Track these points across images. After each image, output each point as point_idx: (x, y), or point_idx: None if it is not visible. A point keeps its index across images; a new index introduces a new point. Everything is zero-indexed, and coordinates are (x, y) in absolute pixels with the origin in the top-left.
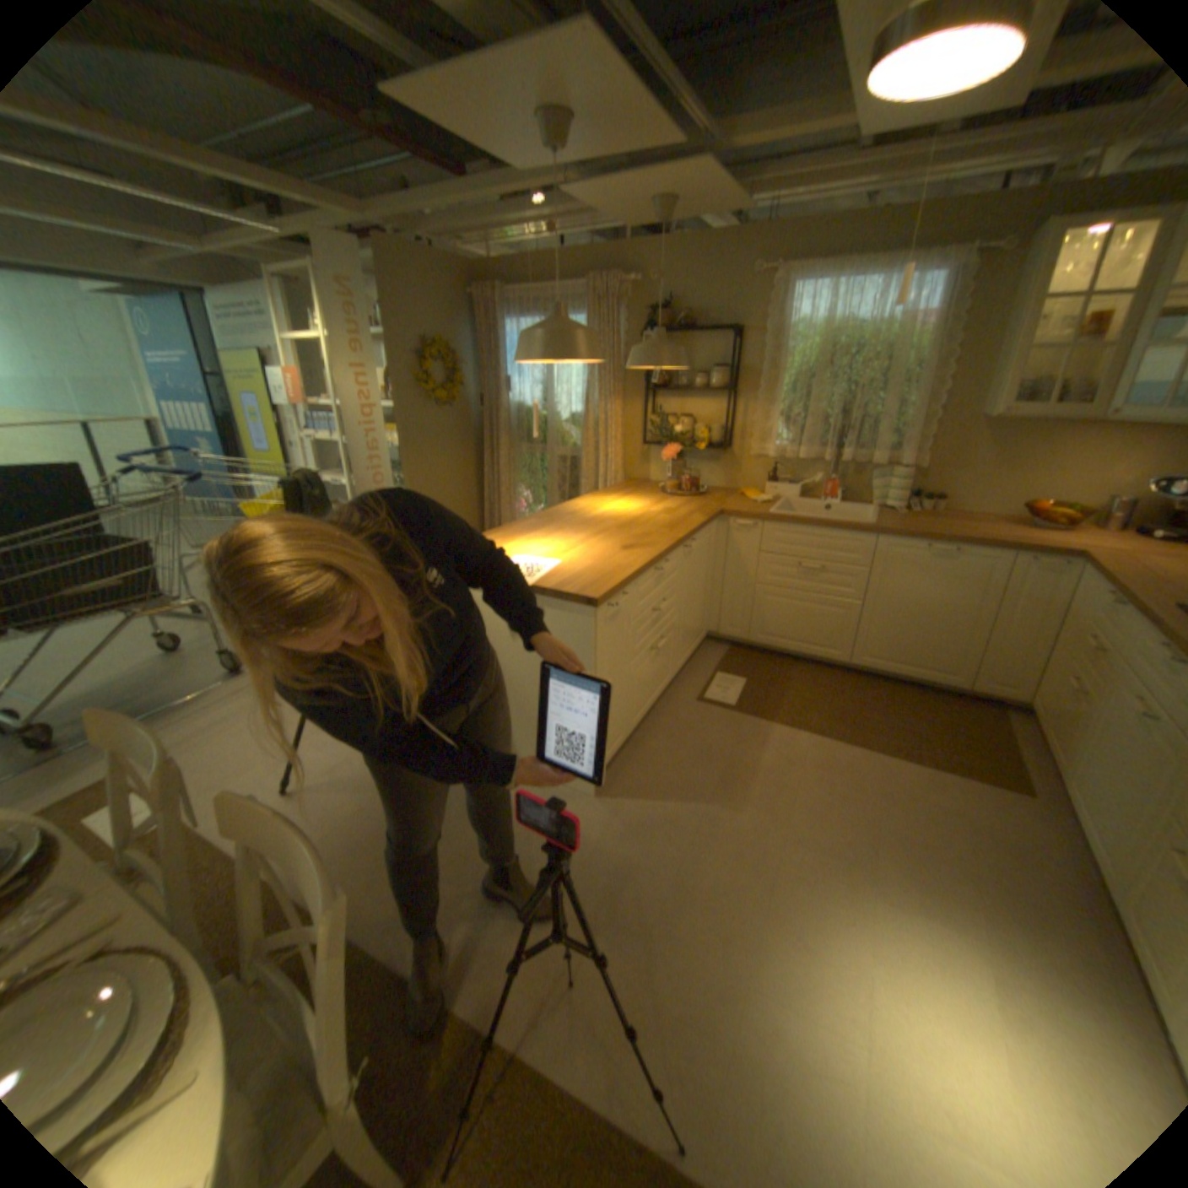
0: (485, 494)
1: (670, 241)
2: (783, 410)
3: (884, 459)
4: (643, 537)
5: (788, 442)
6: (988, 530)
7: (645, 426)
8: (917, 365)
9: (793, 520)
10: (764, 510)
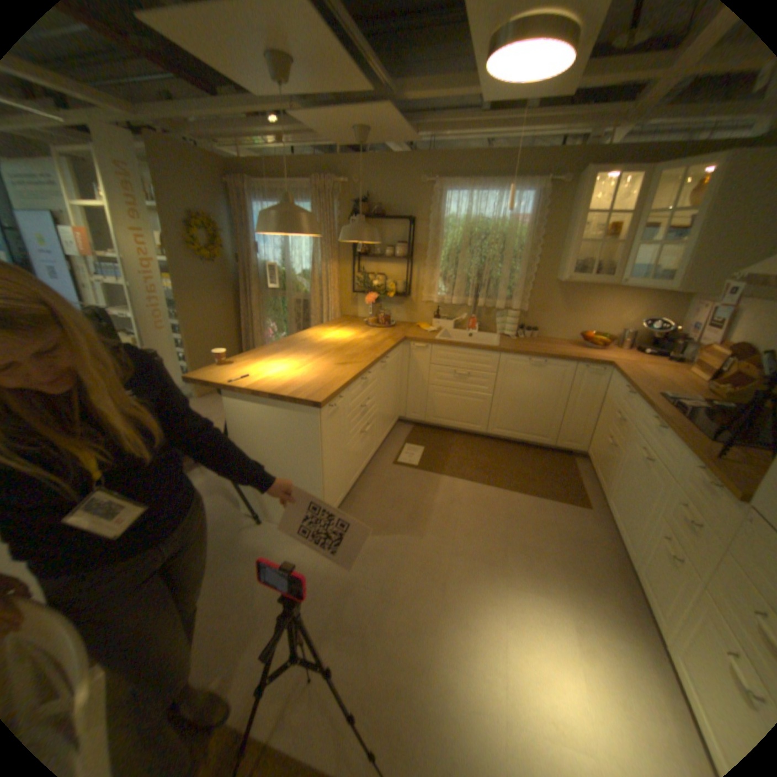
0: (243, 324)
1: (367, 157)
2: (442, 273)
3: (503, 305)
4: (354, 356)
5: (446, 293)
6: (561, 349)
7: (354, 280)
8: (520, 248)
9: (450, 344)
10: (432, 337)
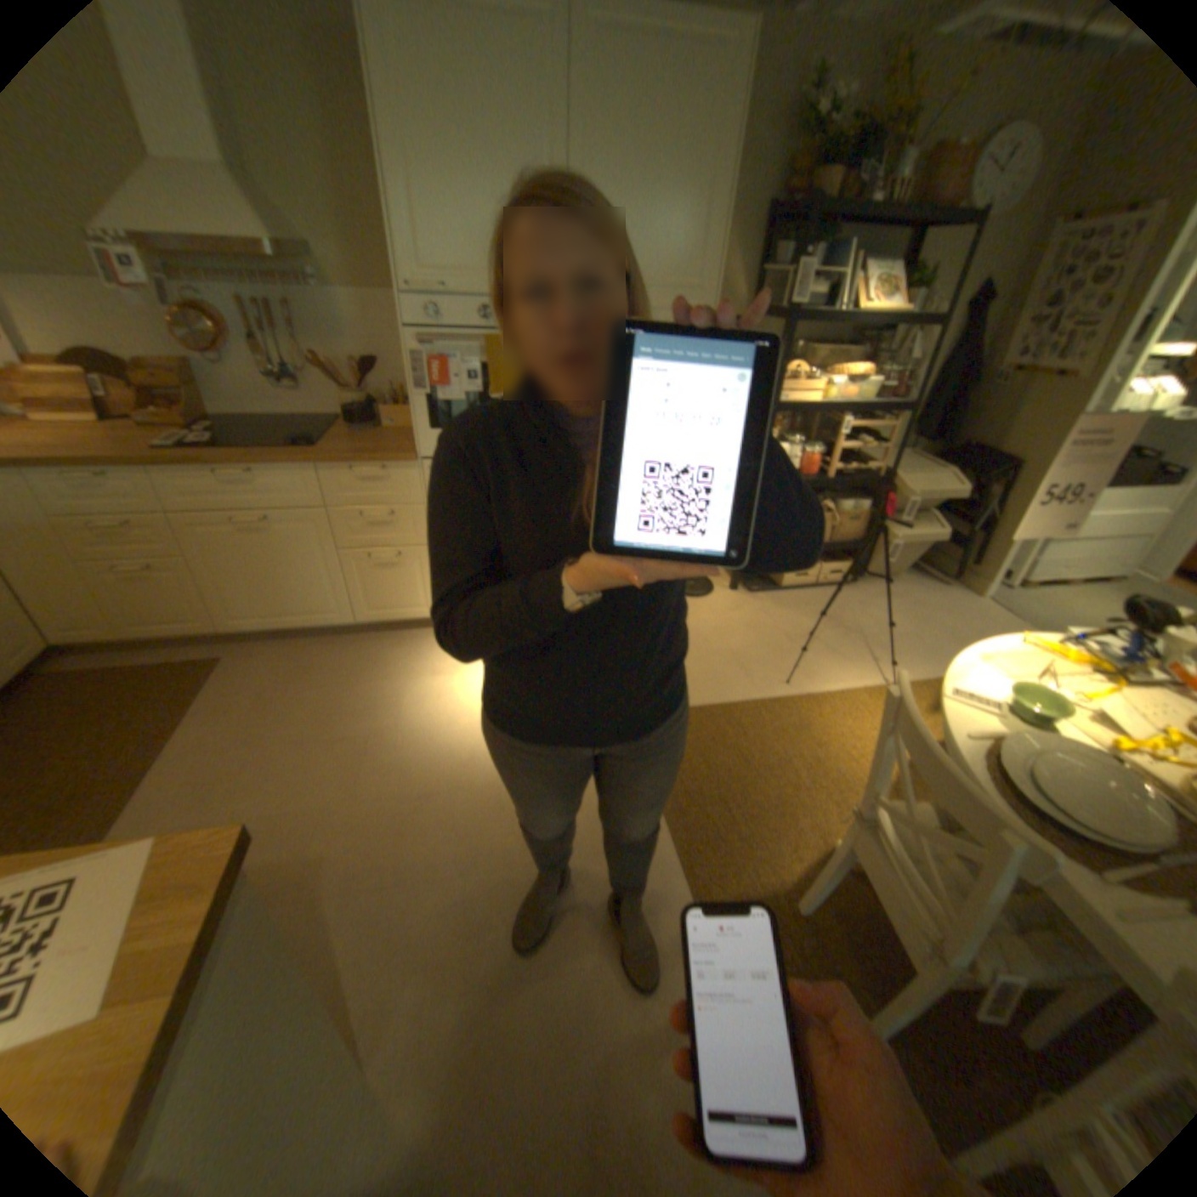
0: None
1: None
2: None
3: None
4: None
5: None
6: None
7: None
8: None
9: None
10: None
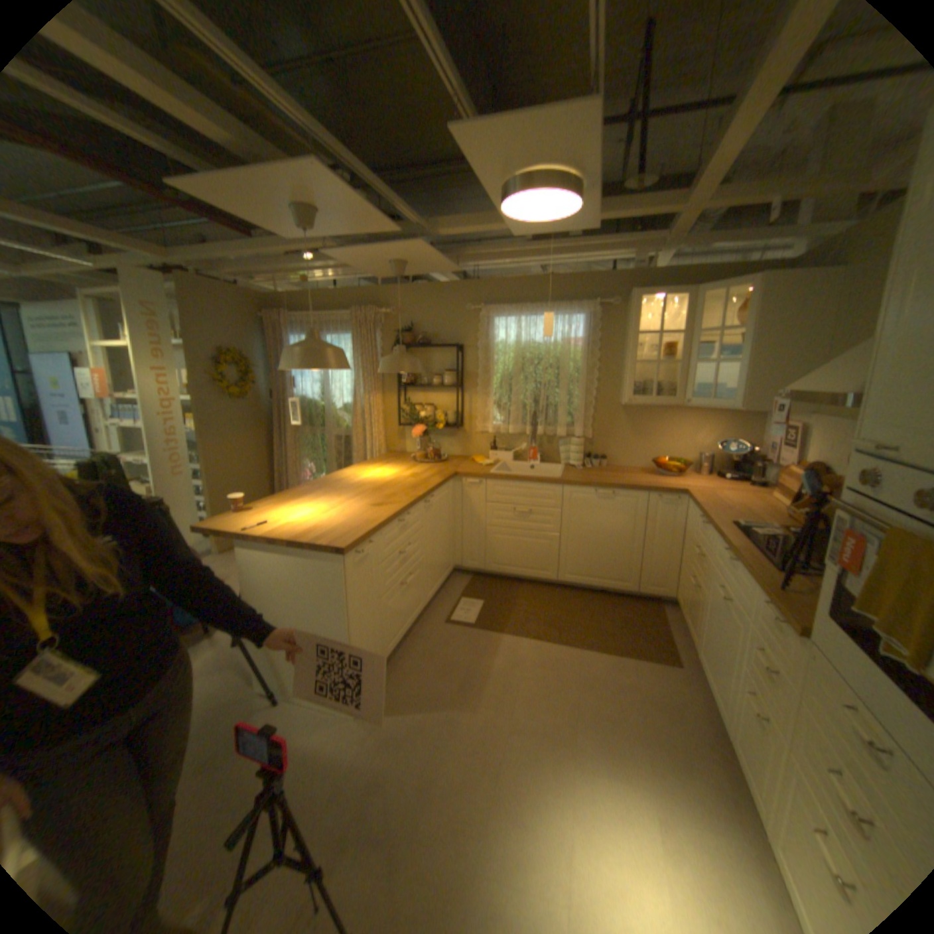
0: (275, 467)
1: (409, 288)
2: (495, 401)
3: (563, 433)
4: (392, 496)
5: (501, 423)
6: (631, 478)
7: (399, 412)
8: (576, 372)
9: (506, 478)
10: (486, 471)
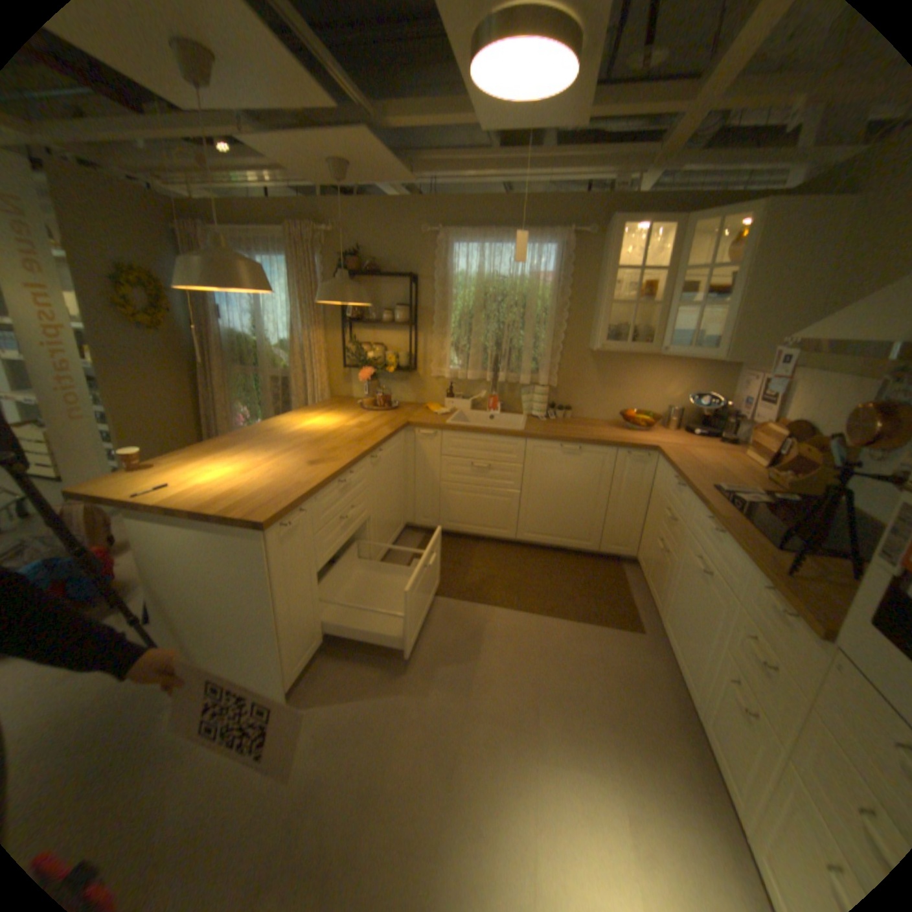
0: (202, 410)
1: (354, 201)
2: (453, 342)
3: (527, 380)
4: (332, 450)
5: (459, 367)
6: (598, 432)
7: (344, 351)
8: (544, 312)
9: (464, 429)
10: (442, 421)
